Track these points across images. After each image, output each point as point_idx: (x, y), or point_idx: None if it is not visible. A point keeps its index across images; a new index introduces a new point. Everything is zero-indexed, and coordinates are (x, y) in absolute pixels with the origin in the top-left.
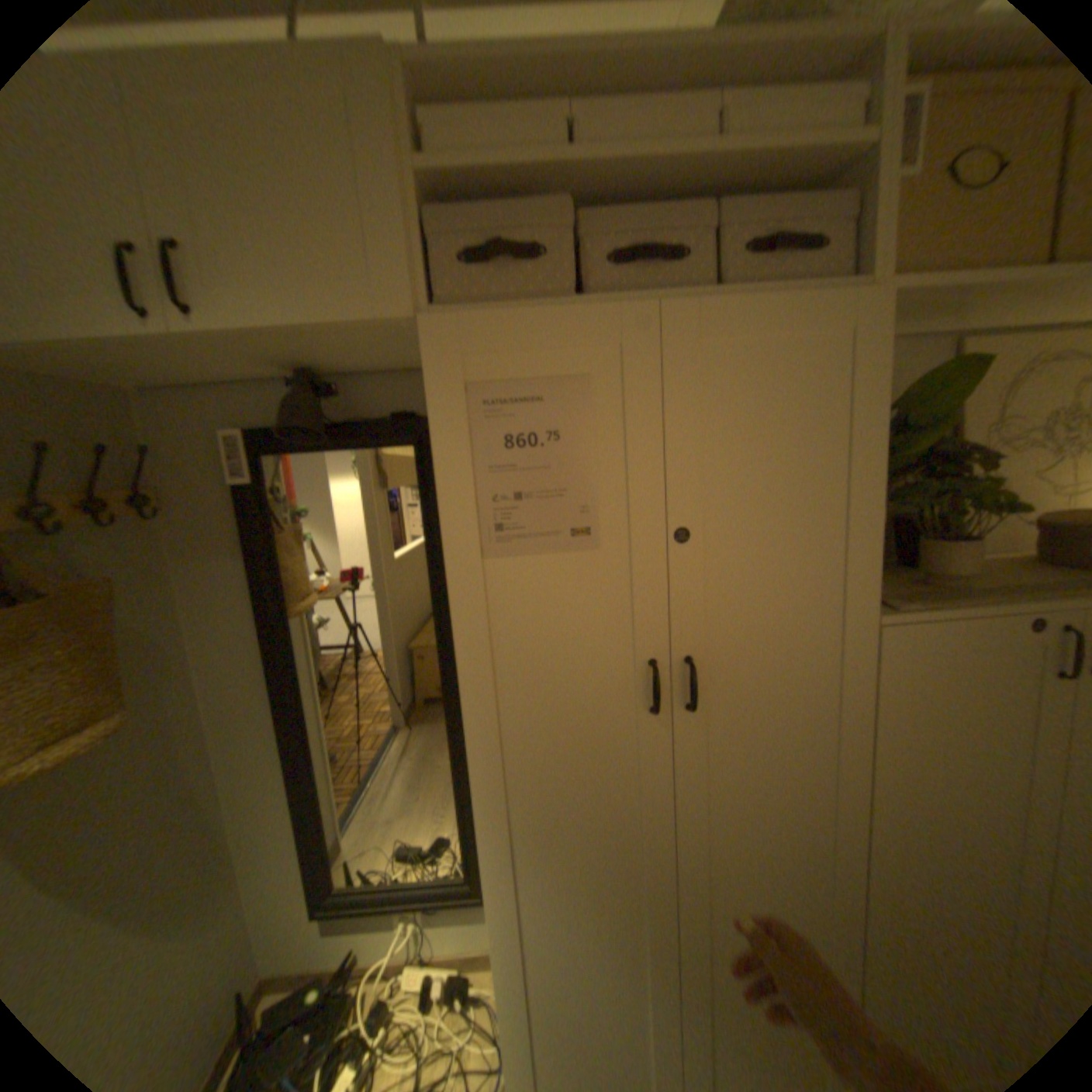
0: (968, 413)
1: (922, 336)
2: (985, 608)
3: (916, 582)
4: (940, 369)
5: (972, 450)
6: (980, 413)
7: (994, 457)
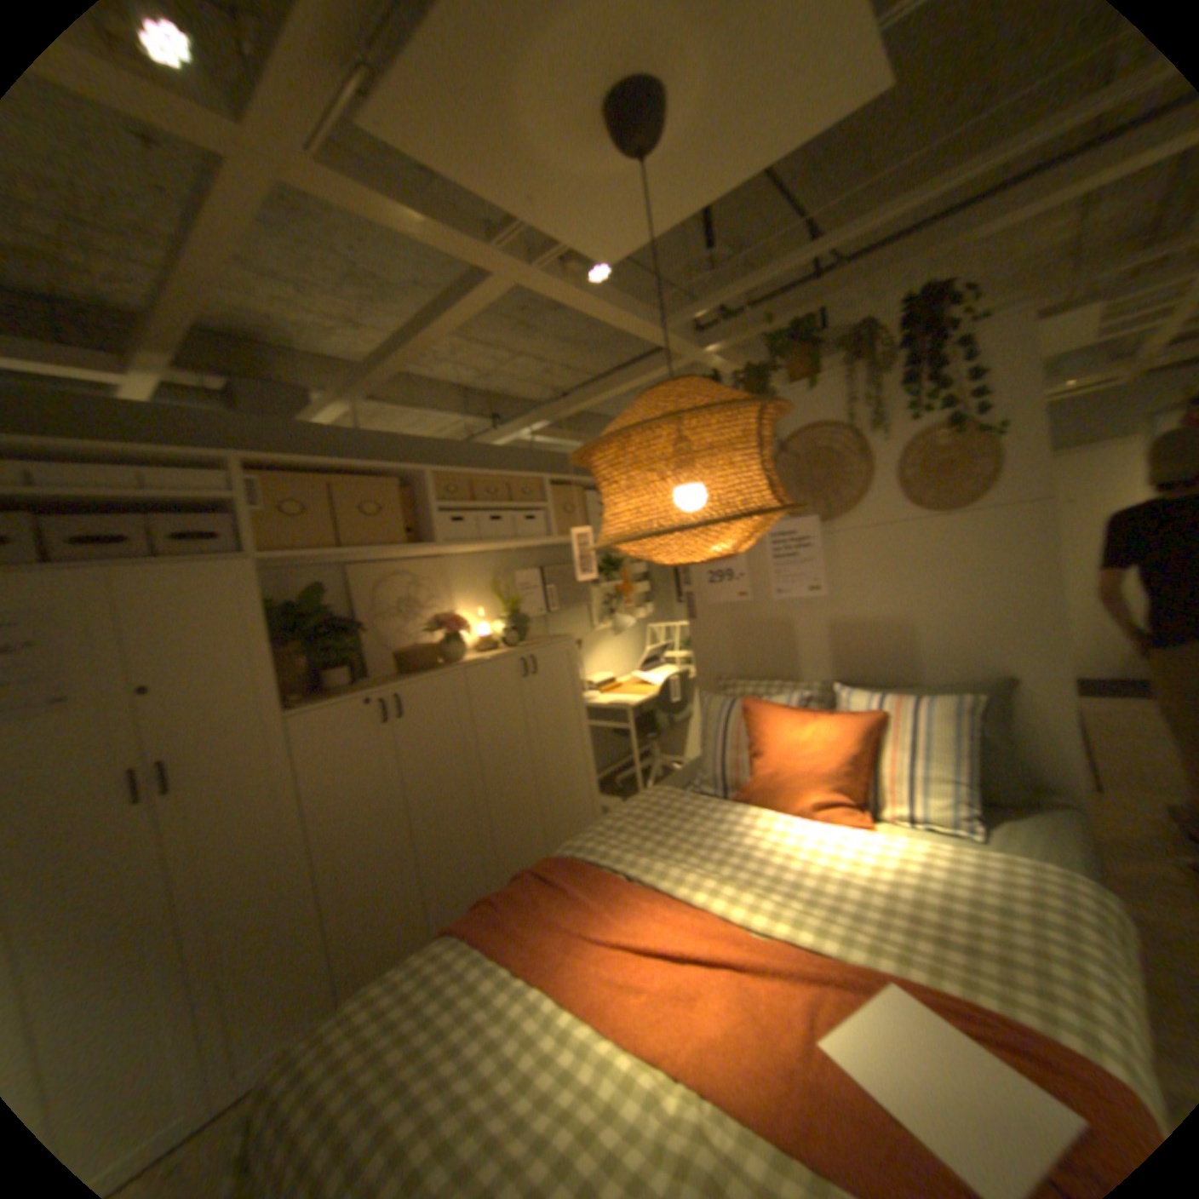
0: (356, 602)
1: (324, 563)
2: (339, 697)
3: (325, 693)
4: (311, 587)
5: (350, 622)
6: (363, 601)
7: (362, 624)
